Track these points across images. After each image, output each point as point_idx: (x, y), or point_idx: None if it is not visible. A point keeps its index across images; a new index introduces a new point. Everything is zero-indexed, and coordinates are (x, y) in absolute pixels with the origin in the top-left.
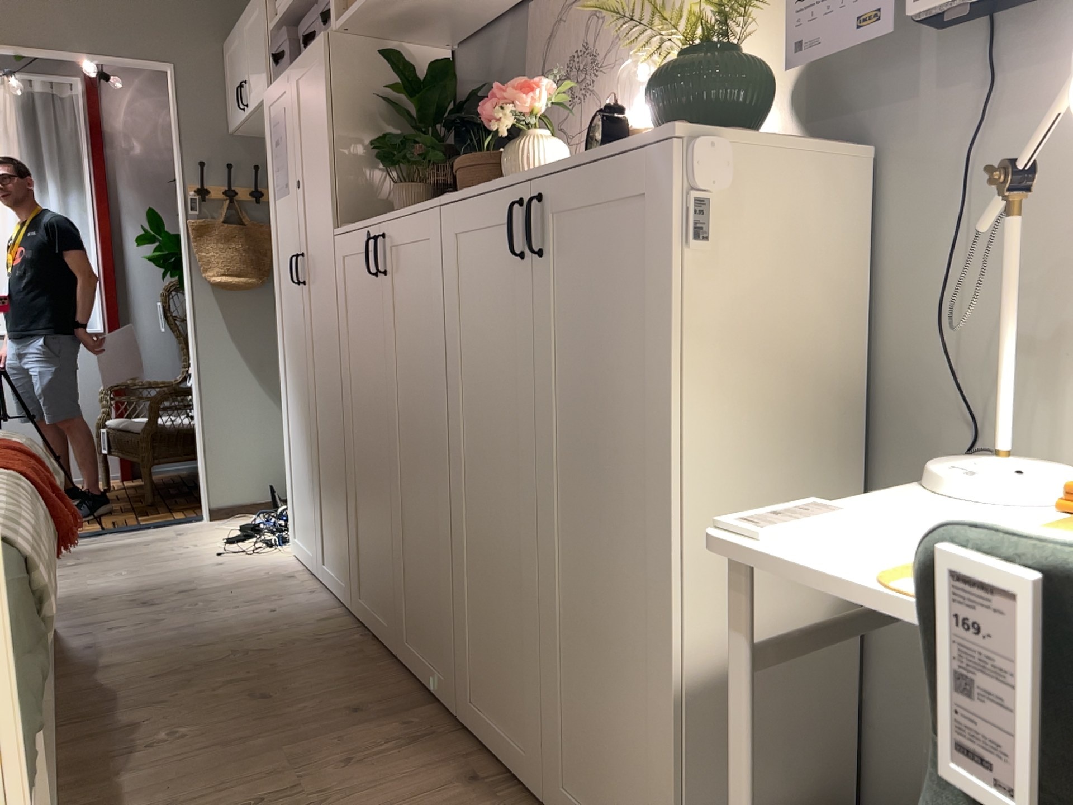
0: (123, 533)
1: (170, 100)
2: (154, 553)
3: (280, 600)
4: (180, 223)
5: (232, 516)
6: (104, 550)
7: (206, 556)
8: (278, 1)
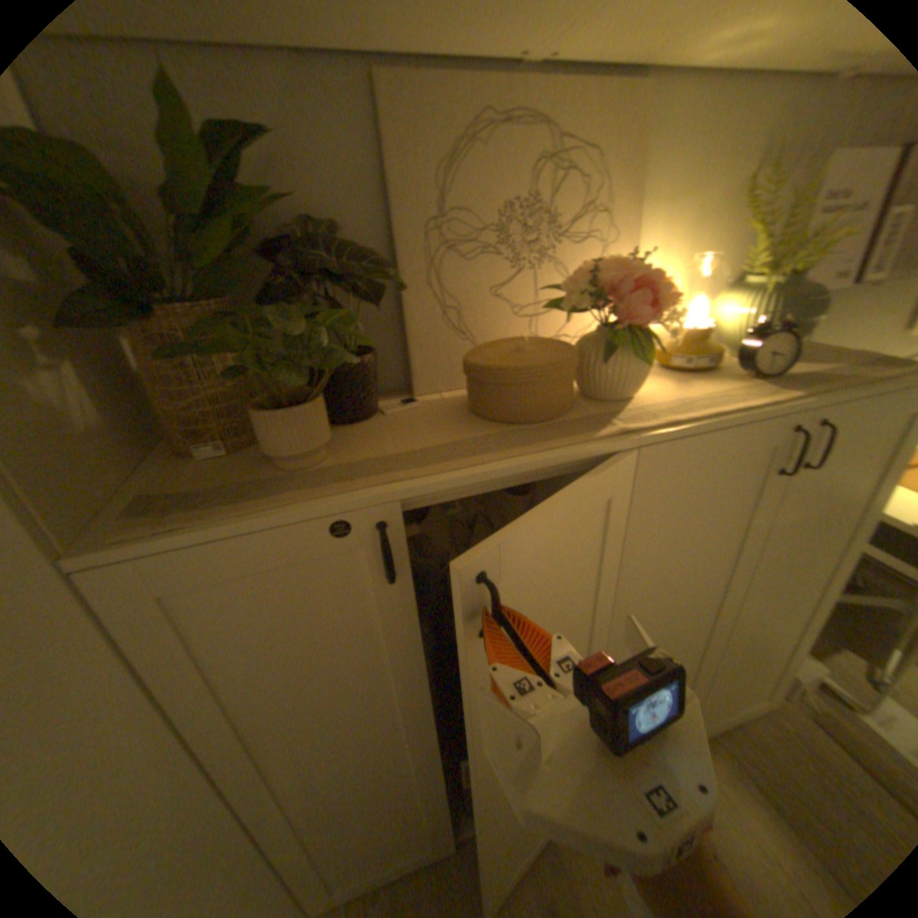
0: None
1: None
2: None
3: None
4: None
5: None
6: None
7: None
8: None
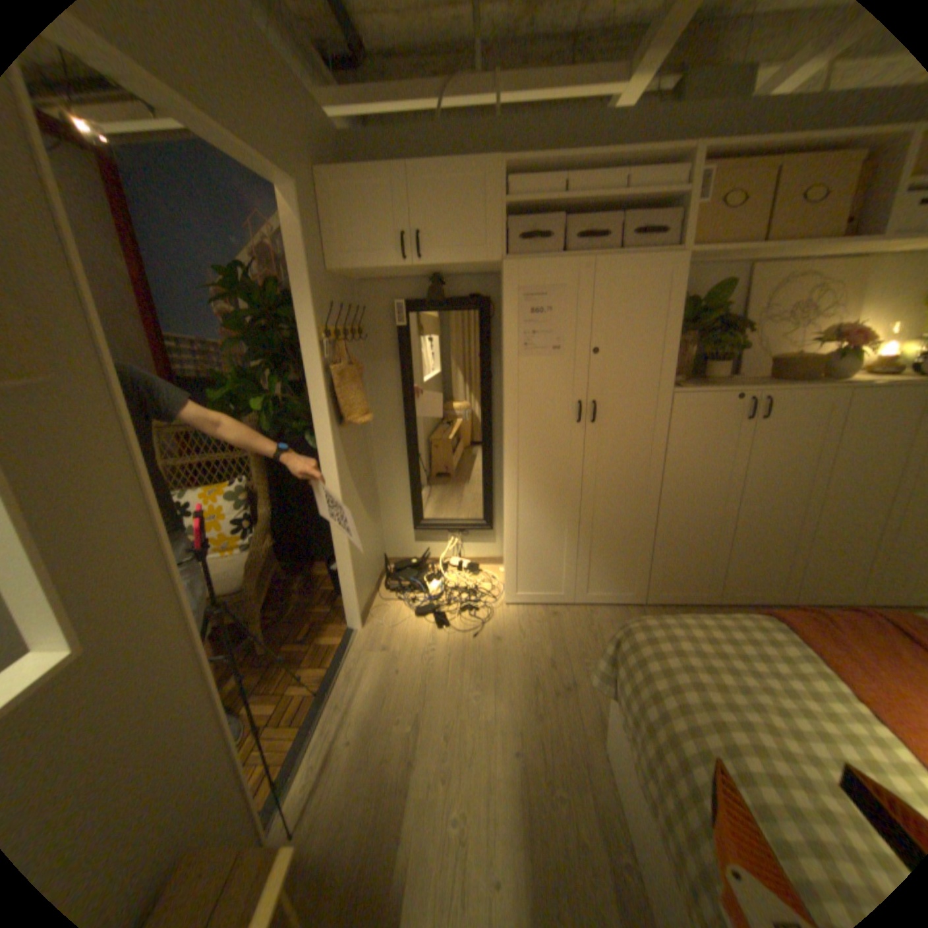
0: (339, 685)
1: (284, 227)
2: (431, 671)
3: (598, 626)
4: (308, 370)
5: (369, 614)
6: (384, 703)
7: (471, 643)
8: (507, 178)
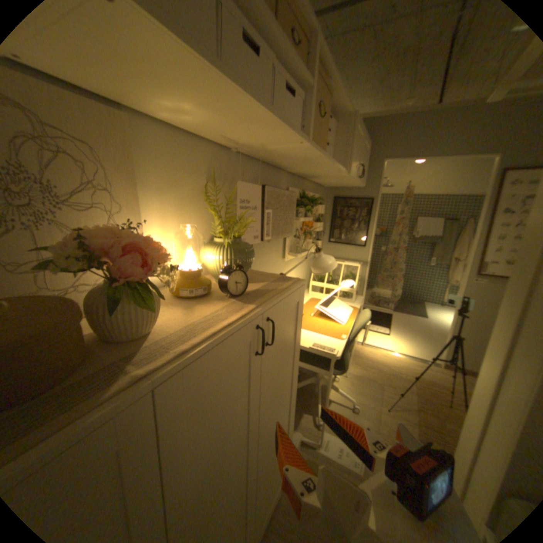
0: None
1: None
2: None
3: None
4: None
5: None
6: None
7: None
8: None
